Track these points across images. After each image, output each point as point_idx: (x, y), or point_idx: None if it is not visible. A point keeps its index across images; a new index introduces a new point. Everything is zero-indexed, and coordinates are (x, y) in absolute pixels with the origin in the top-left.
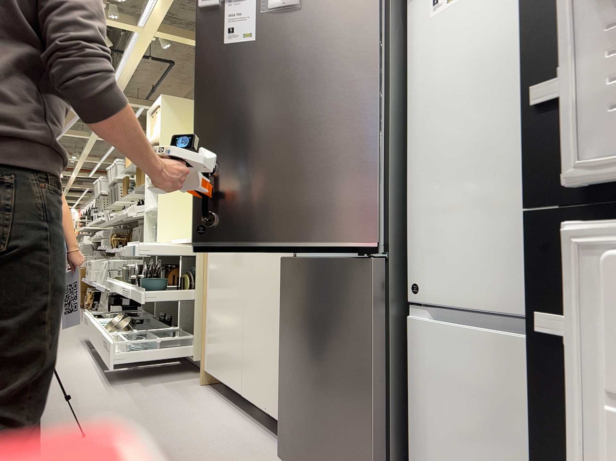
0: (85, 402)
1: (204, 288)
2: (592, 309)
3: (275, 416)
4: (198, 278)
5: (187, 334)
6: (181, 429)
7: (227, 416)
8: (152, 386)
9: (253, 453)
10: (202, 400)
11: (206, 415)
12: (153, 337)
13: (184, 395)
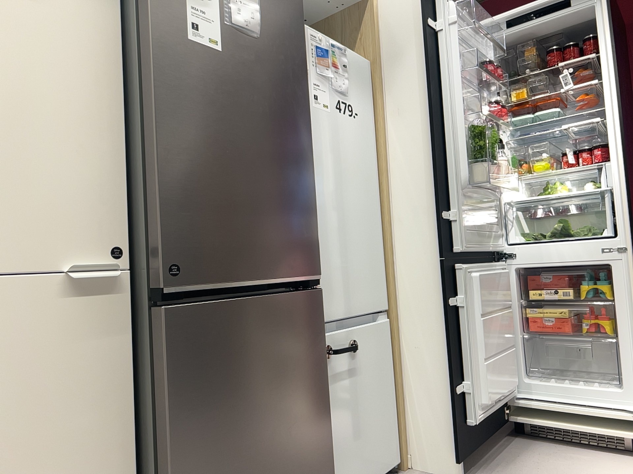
0: None
1: None
2: (466, 289)
3: None
4: None
5: None
6: None
7: None
8: None
9: None
10: None
11: None
12: None
13: None
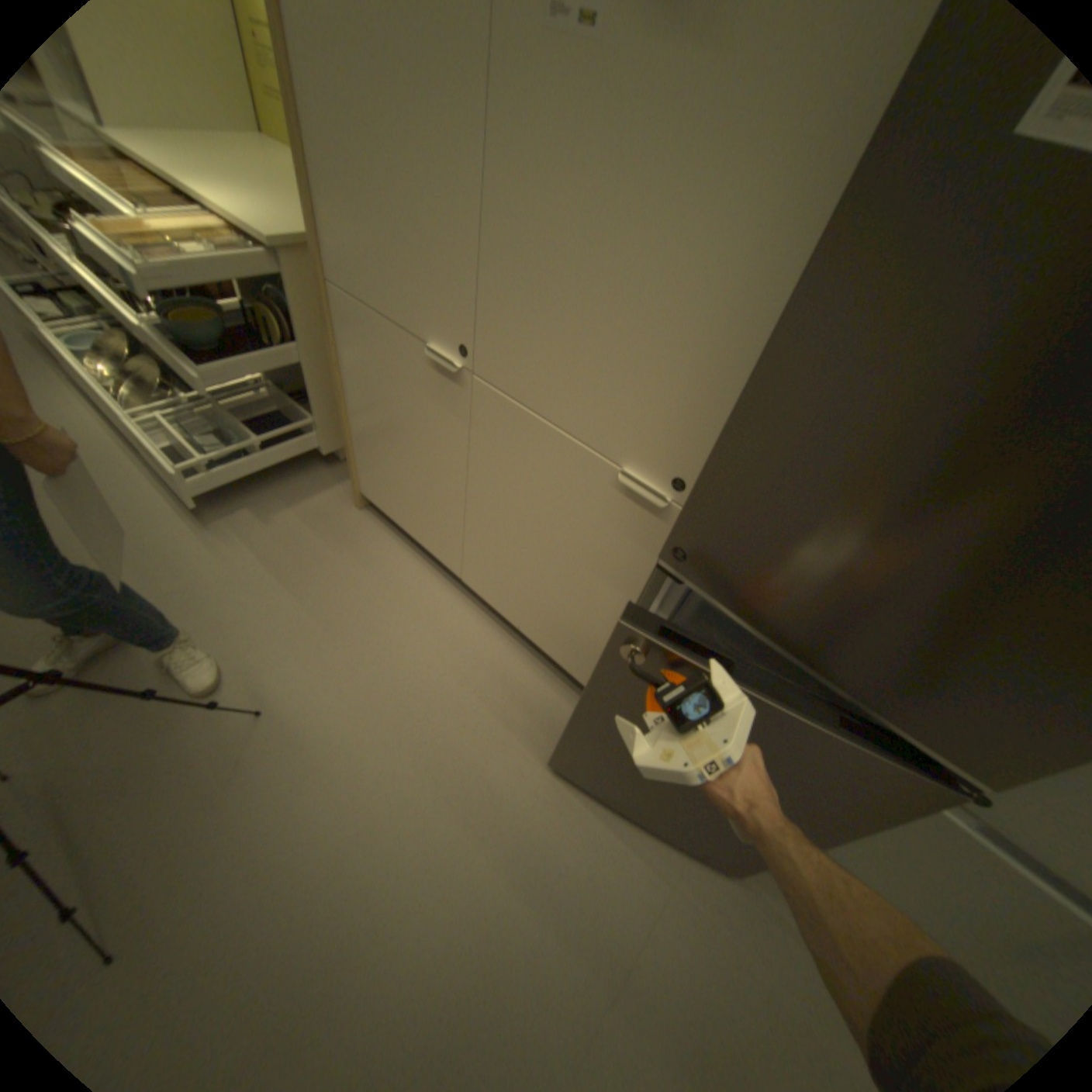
0: (188, 589)
1: (339, 375)
2: None
3: (541, 644)
4: (300, 322)
5: (295, 405)
6: (397, 650)
7: (443, 599)
8: (279, 518)
9: (524, 696)
10: (383, 554)
11: (412, 600)
12: (236, 423)
13: (348, 542)
